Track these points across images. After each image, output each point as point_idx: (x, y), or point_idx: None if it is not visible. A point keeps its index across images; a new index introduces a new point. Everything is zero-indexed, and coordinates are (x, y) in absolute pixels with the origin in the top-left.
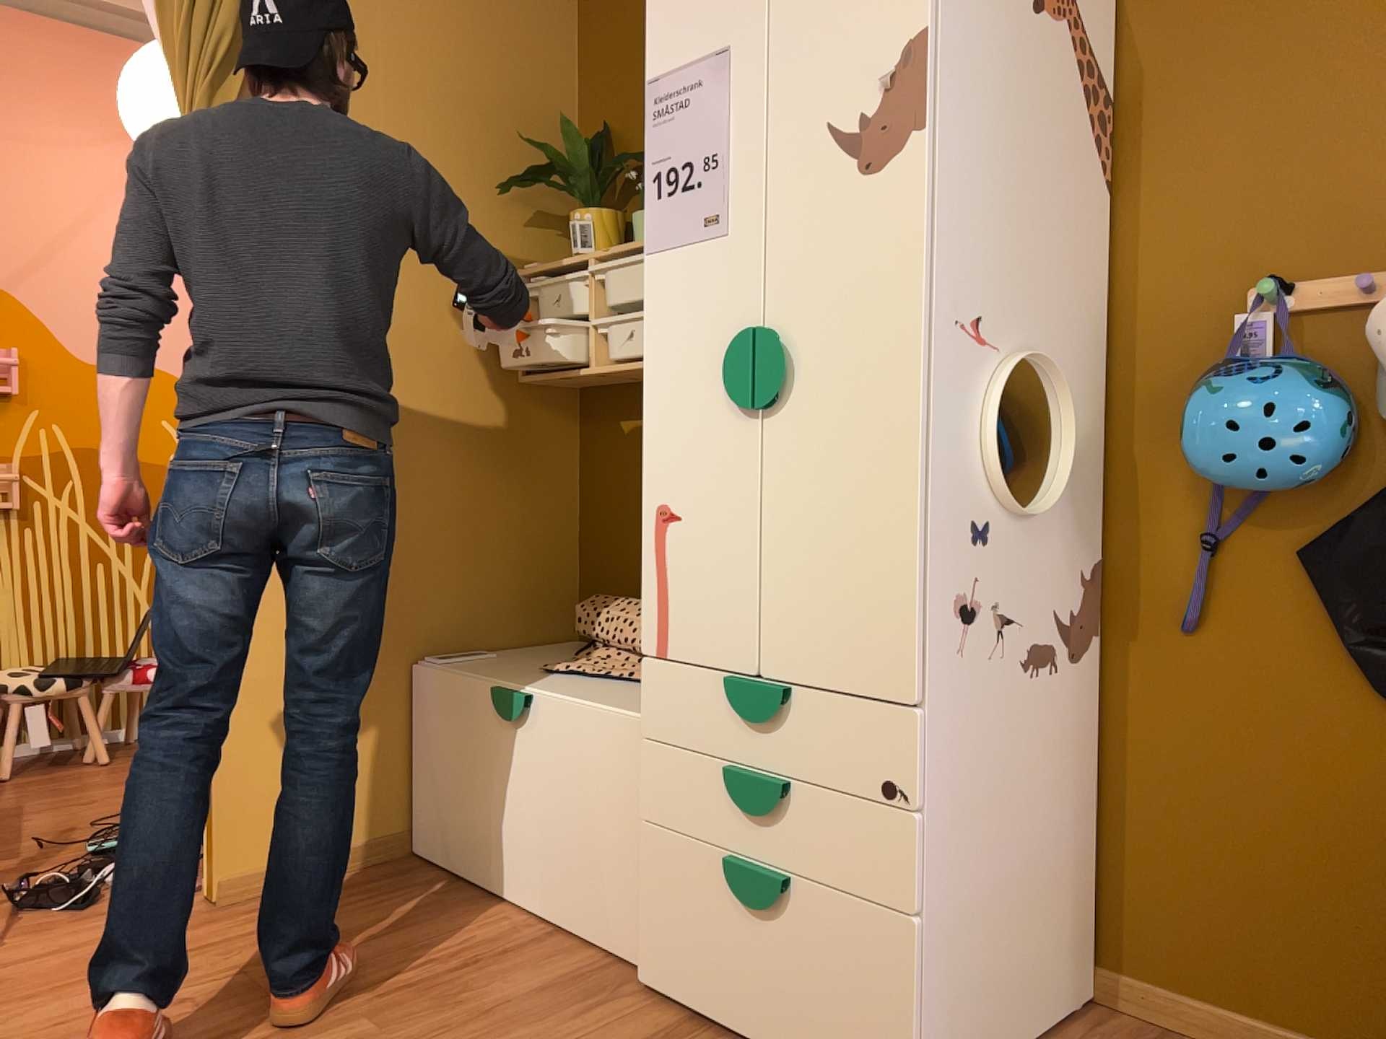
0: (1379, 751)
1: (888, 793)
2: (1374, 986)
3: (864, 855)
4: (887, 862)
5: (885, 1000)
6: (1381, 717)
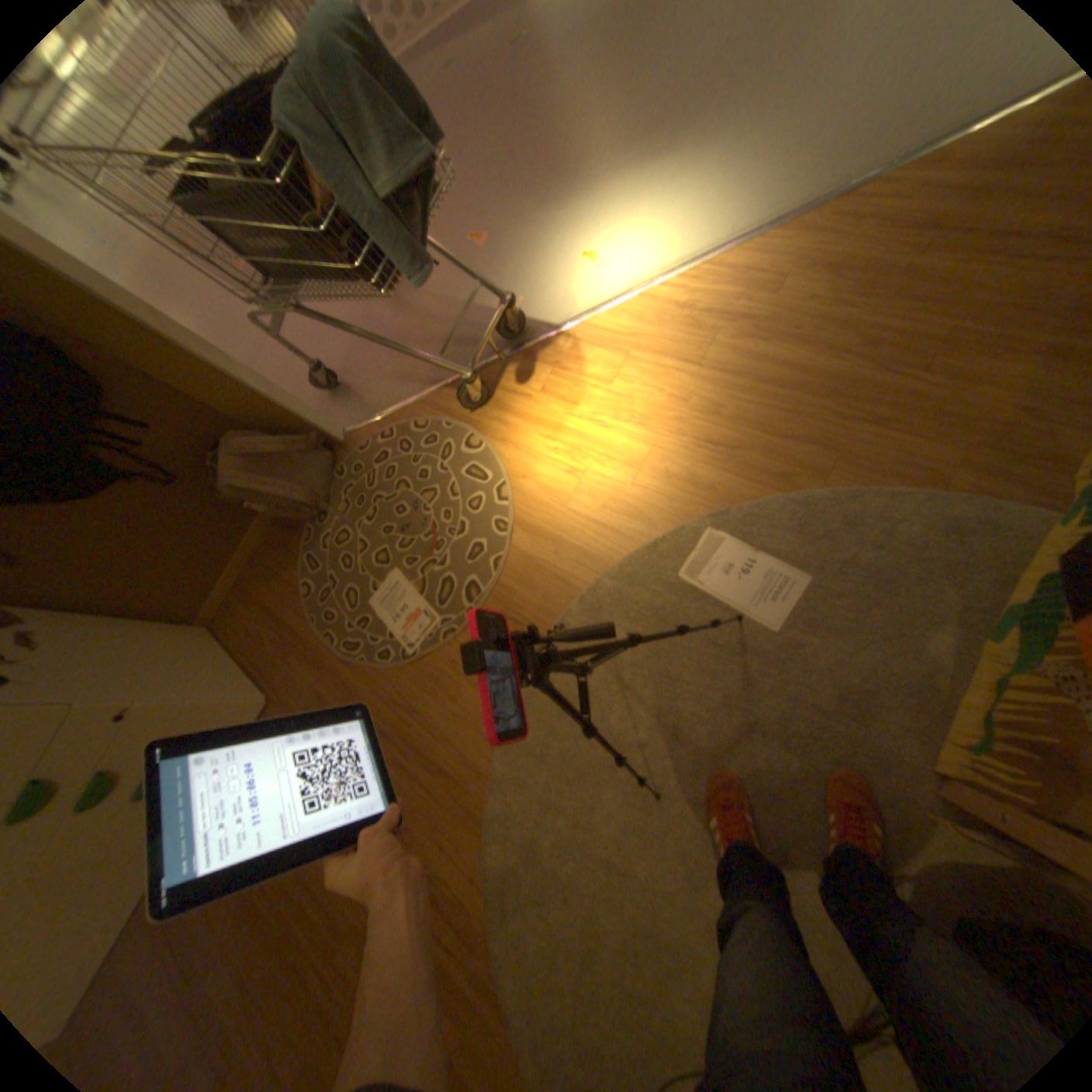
0: (114, 508)
1: (116, 722)
2: (214, 536)
3: (147, 731)
4: (153, 720)
5: (215, 717)
6: (96, 503)
